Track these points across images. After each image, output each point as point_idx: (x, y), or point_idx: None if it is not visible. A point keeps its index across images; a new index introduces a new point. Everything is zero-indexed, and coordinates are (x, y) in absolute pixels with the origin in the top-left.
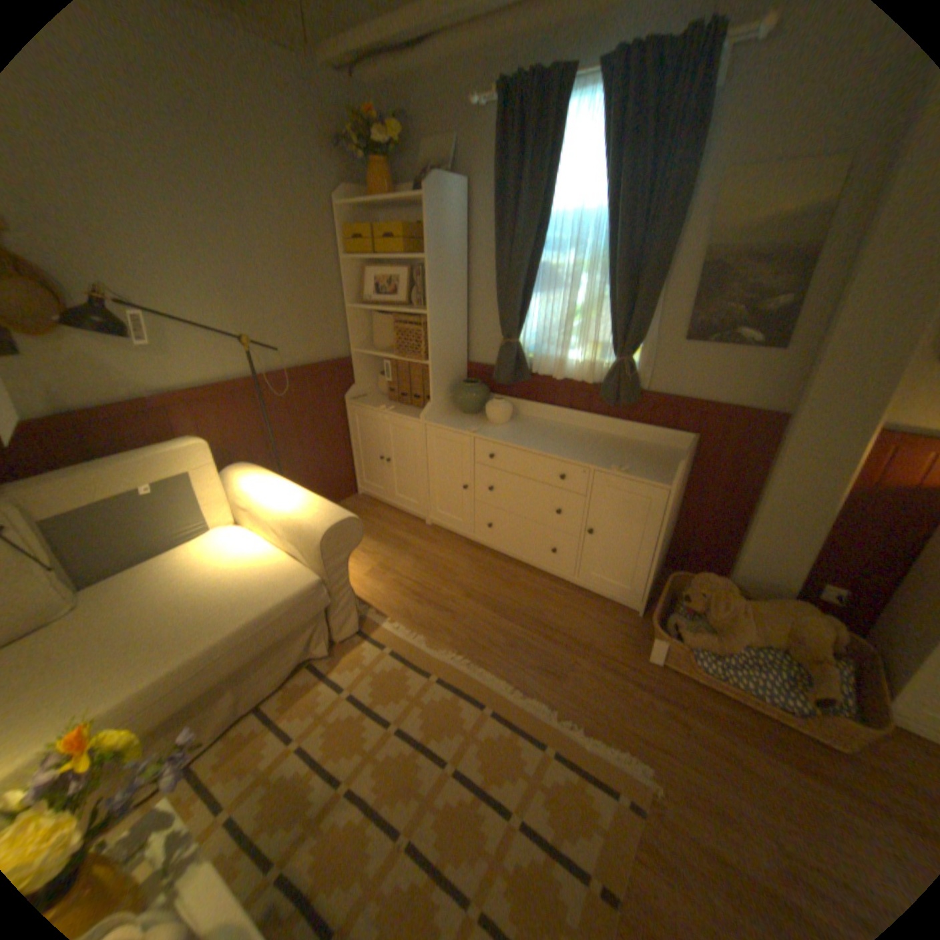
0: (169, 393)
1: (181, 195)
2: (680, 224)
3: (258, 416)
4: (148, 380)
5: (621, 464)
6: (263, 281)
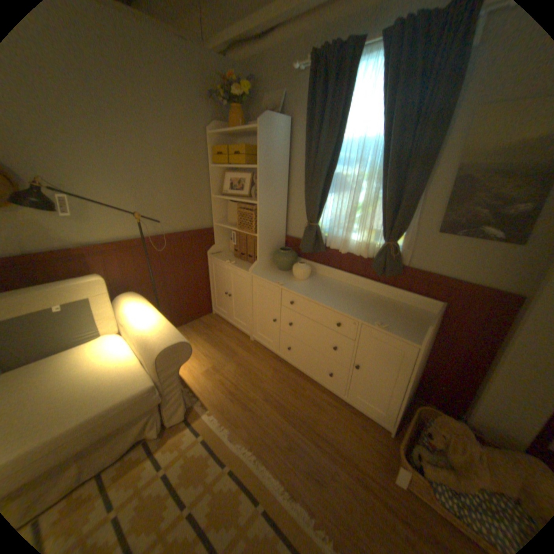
0: (87, 246)
1: (105, 124)
2: (439, 147)
3: (147, 262)
4: (74, 237)
5: (384, 321)
6: (157, 179)
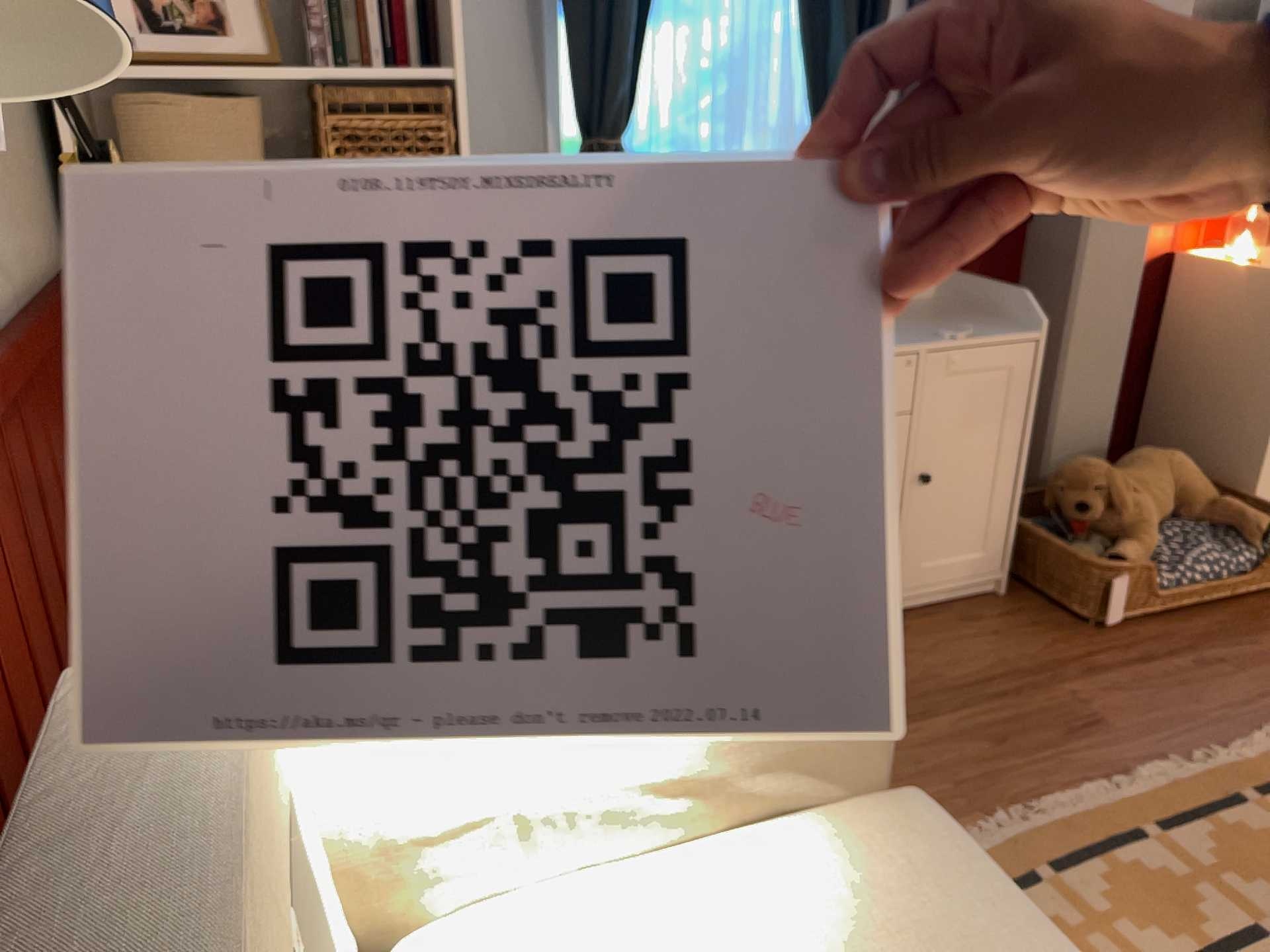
0: None
1: None
2: None
3: (15, 541)
4: None
5: (936, 331)
6: None
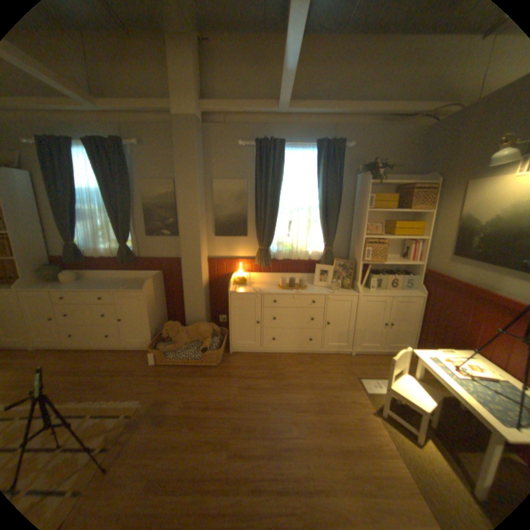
0: None
1: None
2: (127, 196)
3: None
4: None
5: (125, 287)
6: None
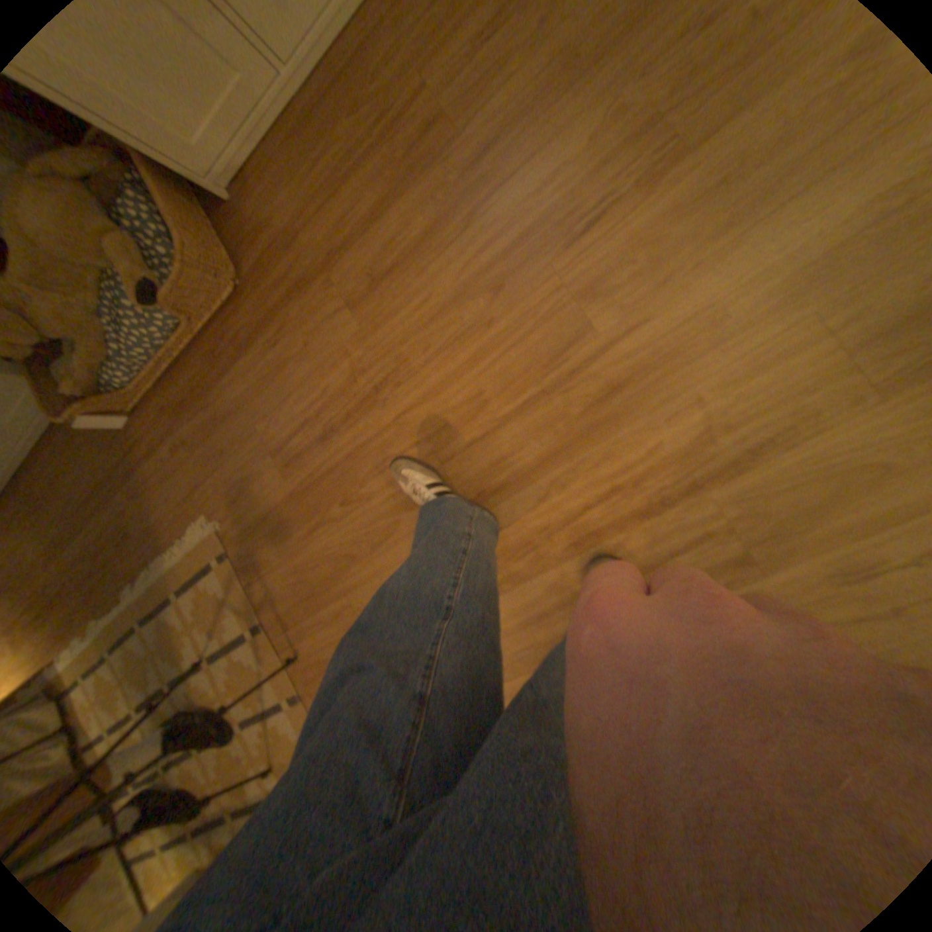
0: None
1: None
2: None
3: None
4: None
5: None
6: None
